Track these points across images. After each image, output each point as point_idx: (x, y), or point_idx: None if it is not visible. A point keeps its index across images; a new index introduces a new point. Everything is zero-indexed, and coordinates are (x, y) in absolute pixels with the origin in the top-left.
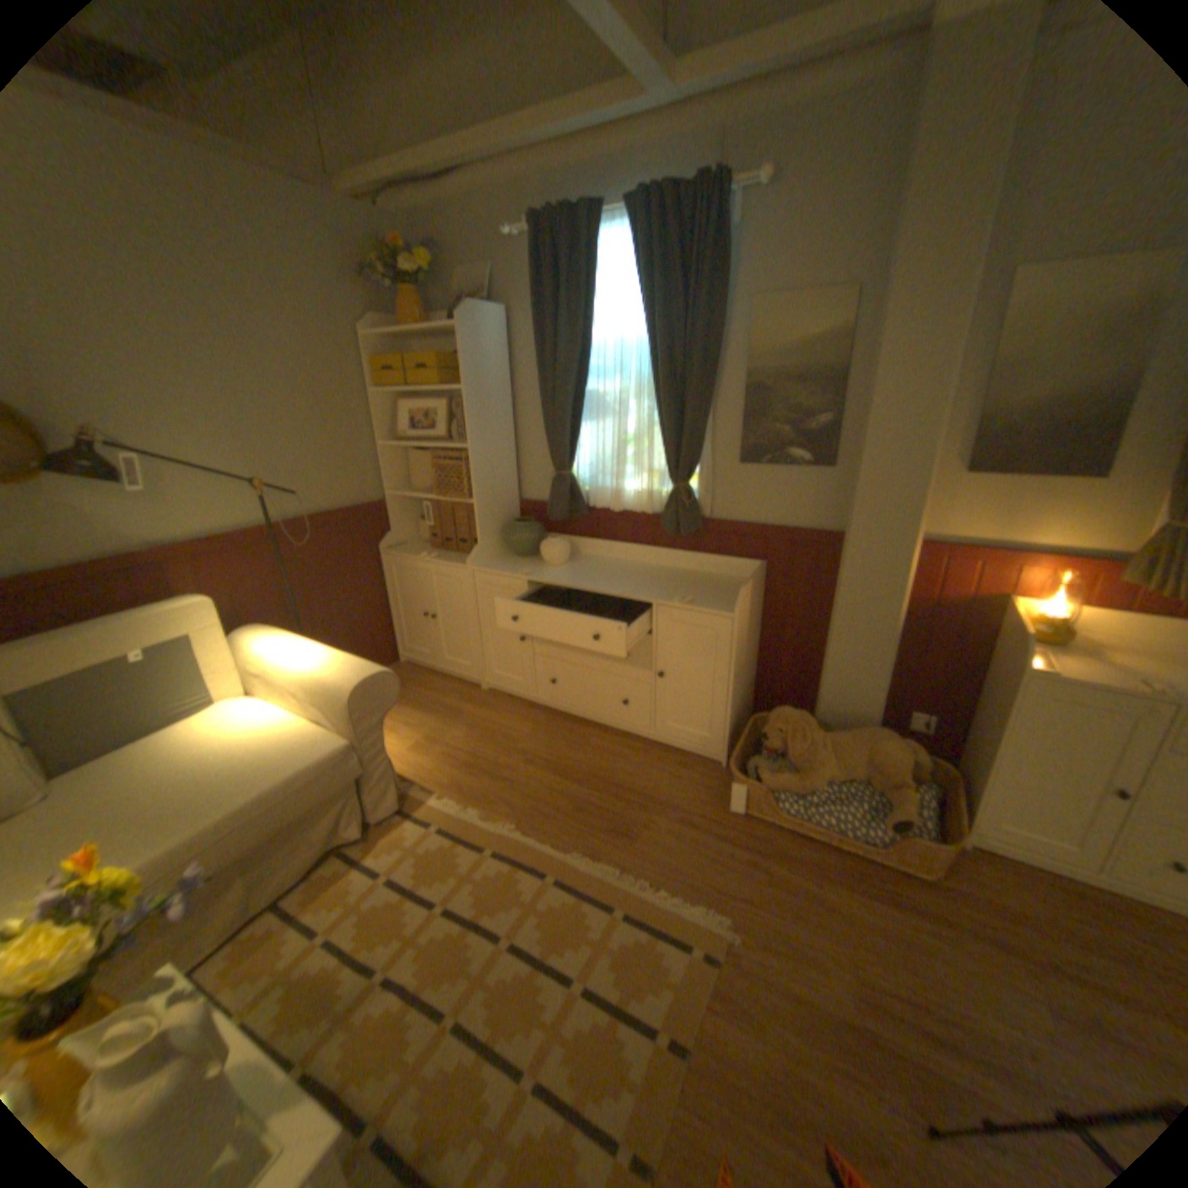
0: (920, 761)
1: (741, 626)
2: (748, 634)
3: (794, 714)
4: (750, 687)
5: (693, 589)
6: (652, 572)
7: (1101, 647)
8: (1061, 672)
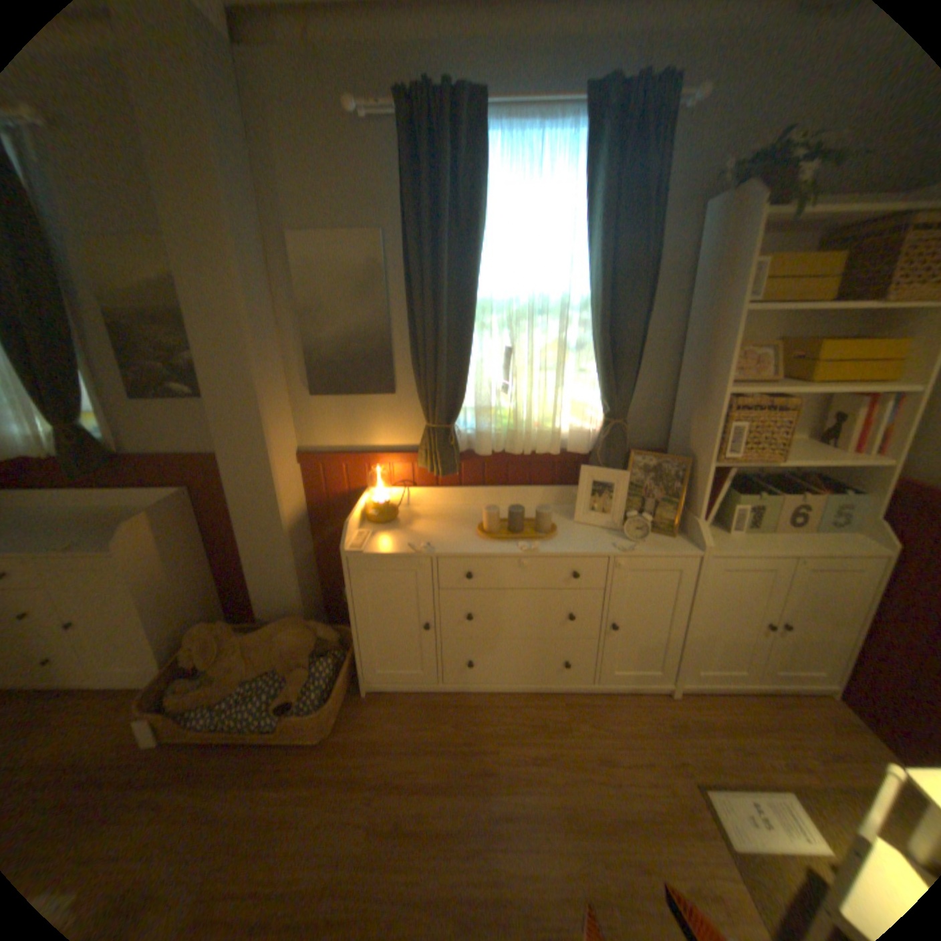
0: (321, 637)
1: (131, 561)
2: (164, 562)
3: (202, 631)
4: (204, 604)
5: (93, 531)
6: (66, 517)
7: (415, 517)
8: (363, 550)
